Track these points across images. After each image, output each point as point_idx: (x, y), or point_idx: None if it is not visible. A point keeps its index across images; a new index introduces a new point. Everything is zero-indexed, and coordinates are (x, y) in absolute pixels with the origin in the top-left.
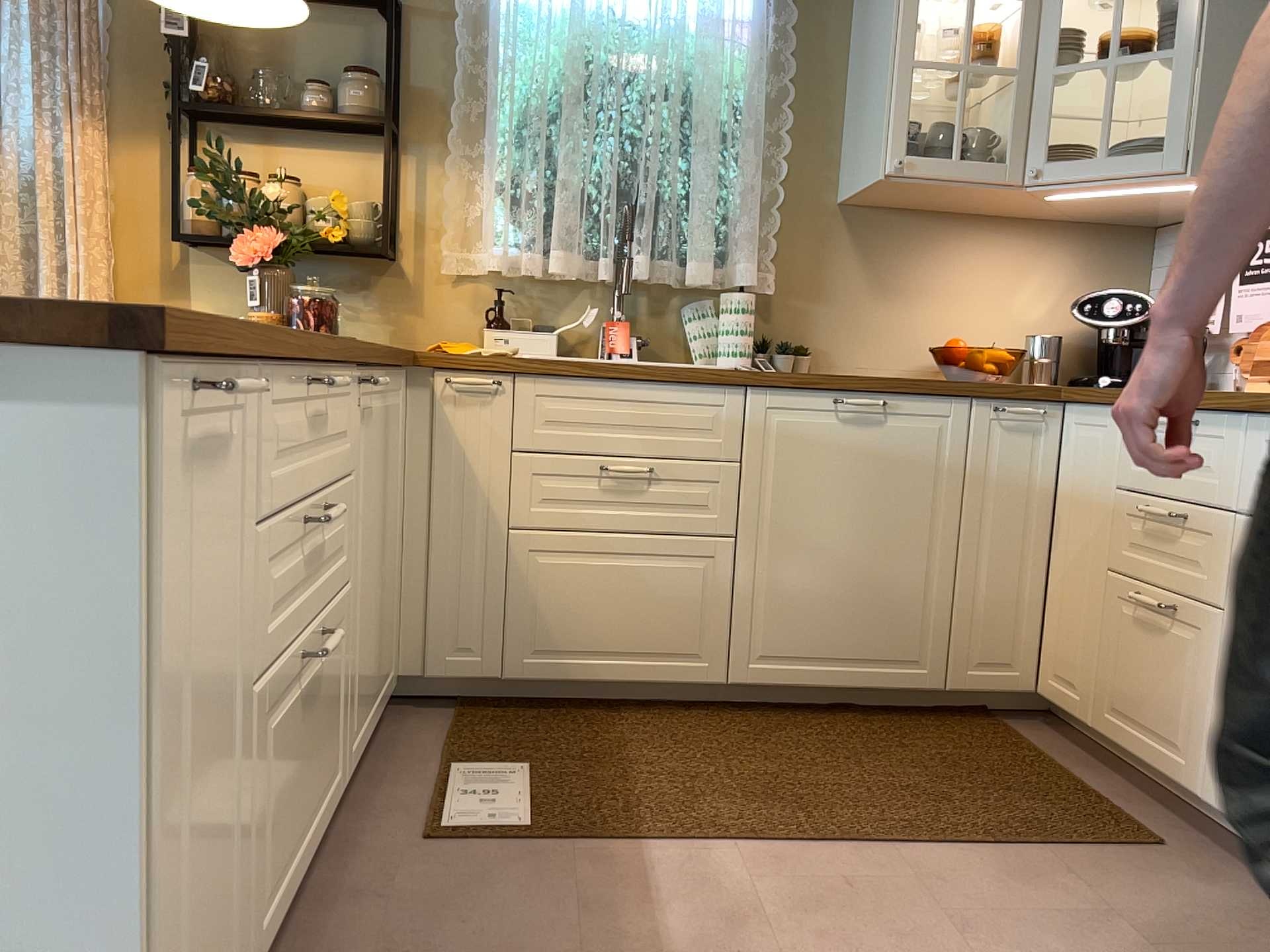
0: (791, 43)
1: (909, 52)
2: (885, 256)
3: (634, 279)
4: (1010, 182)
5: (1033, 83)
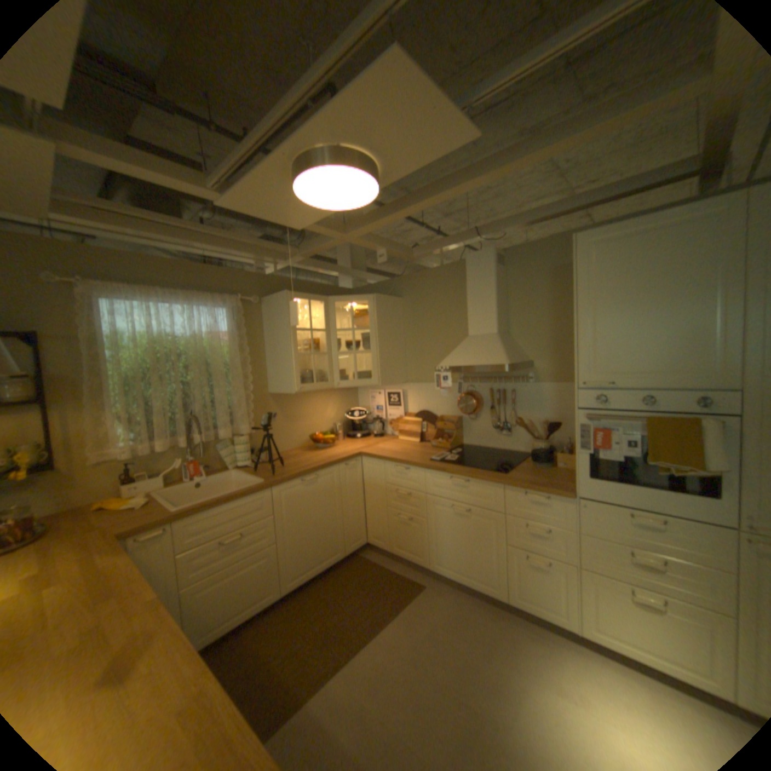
0: (244, 341)
1: (296, 352)
2: (286, 409)
3: (196, 445)
4: (330, 388)
5: (331, 356)
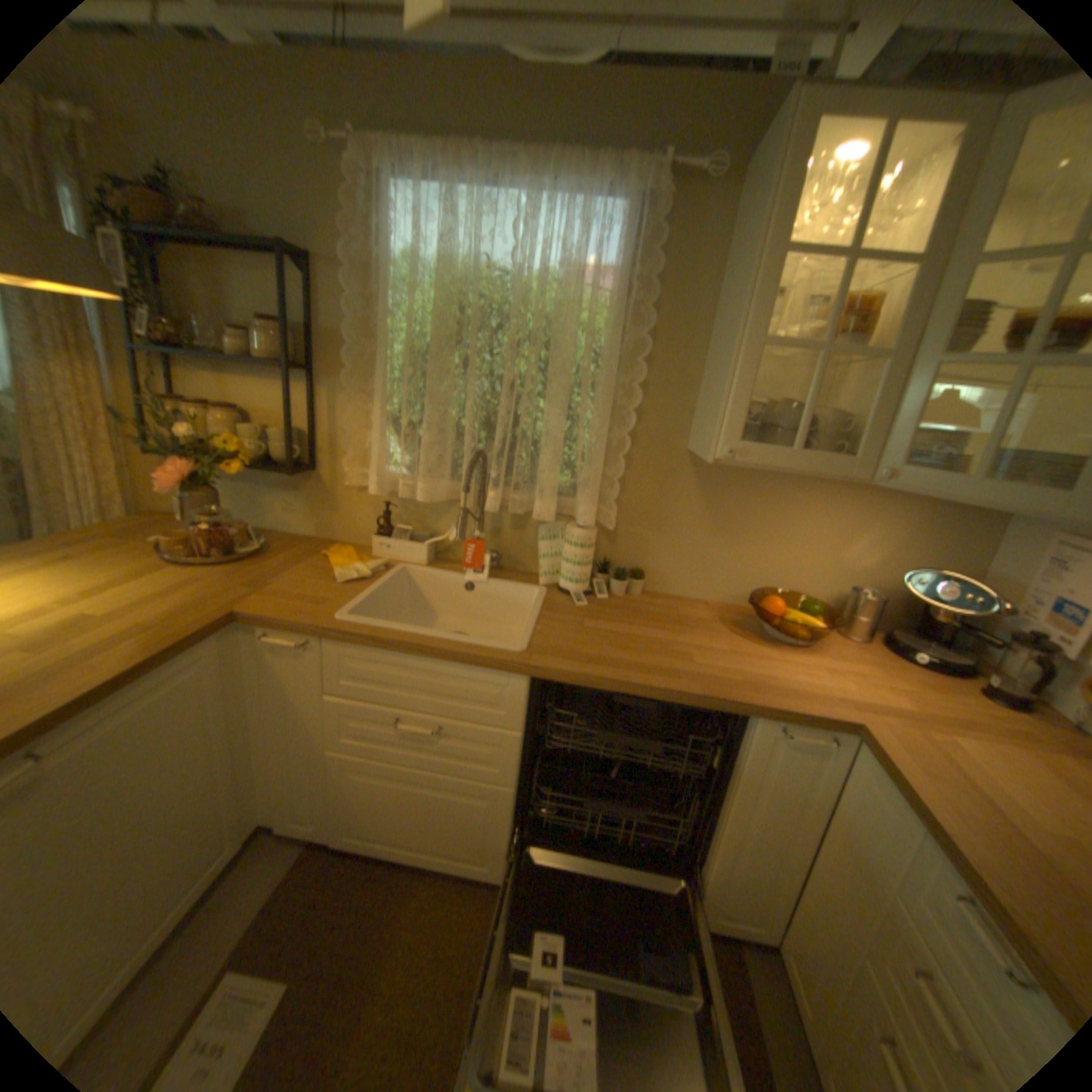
0: (656, 291)
1: (763, 324)
2: (726, 499)
3: (489, 509)
4: (858, 477)
5: (913, 365)
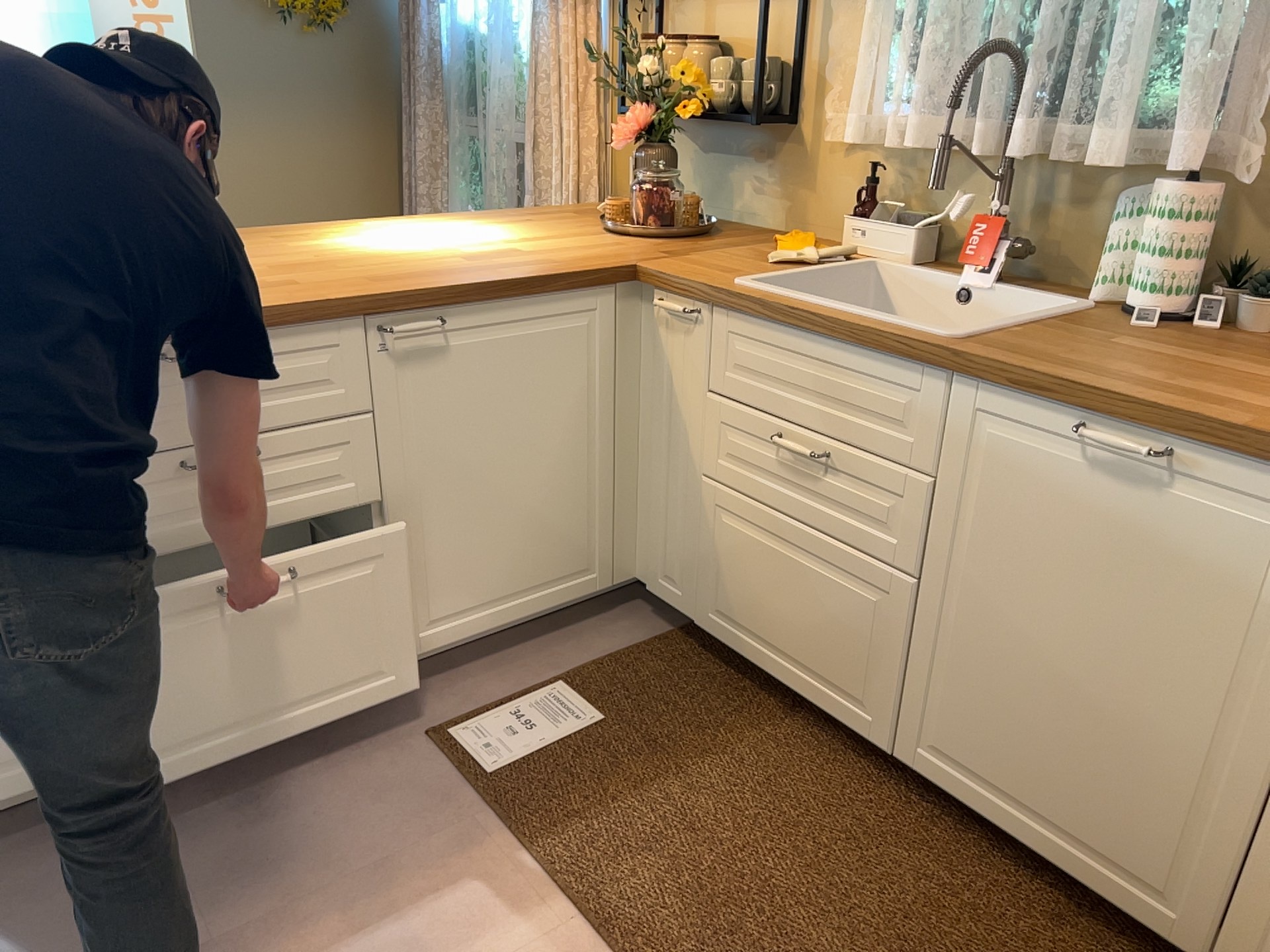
0: None
1: None
2: None
3: (1014, 159)
4: None
5: None
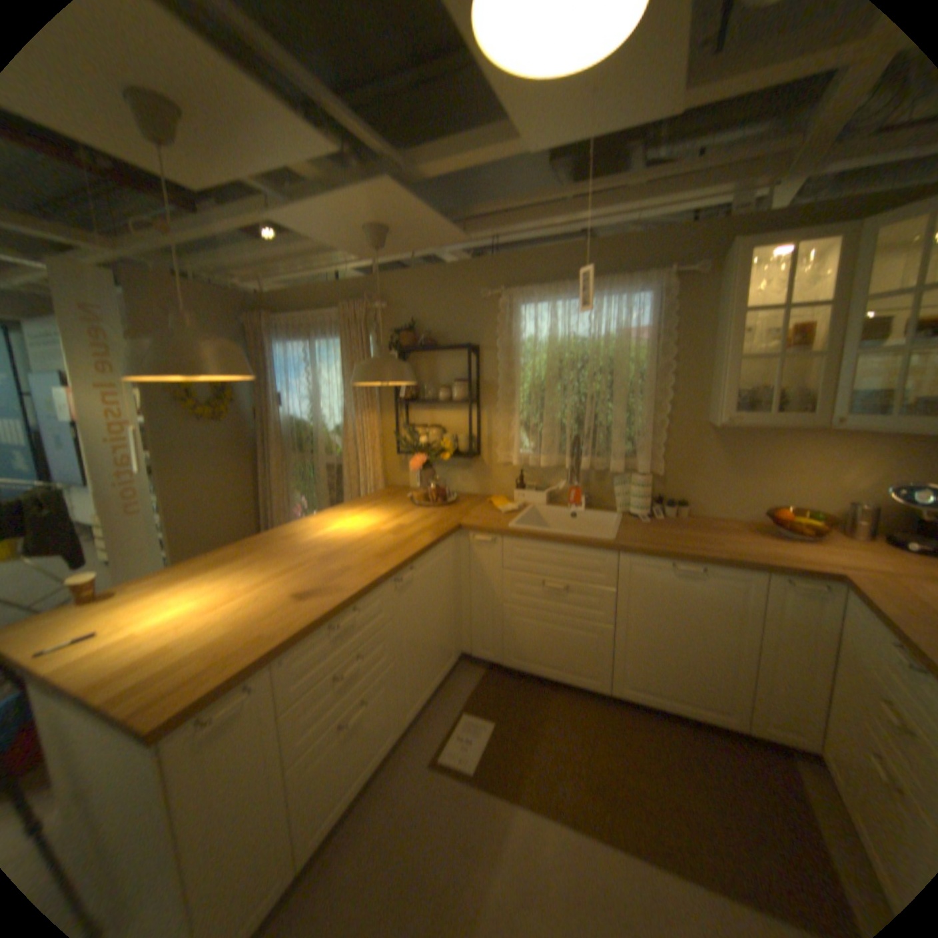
0: (674, 336)
1: (738, 350)
2: (741, 450)
3: (582, 469)
4: (819, 425)
5: (842, 357)
